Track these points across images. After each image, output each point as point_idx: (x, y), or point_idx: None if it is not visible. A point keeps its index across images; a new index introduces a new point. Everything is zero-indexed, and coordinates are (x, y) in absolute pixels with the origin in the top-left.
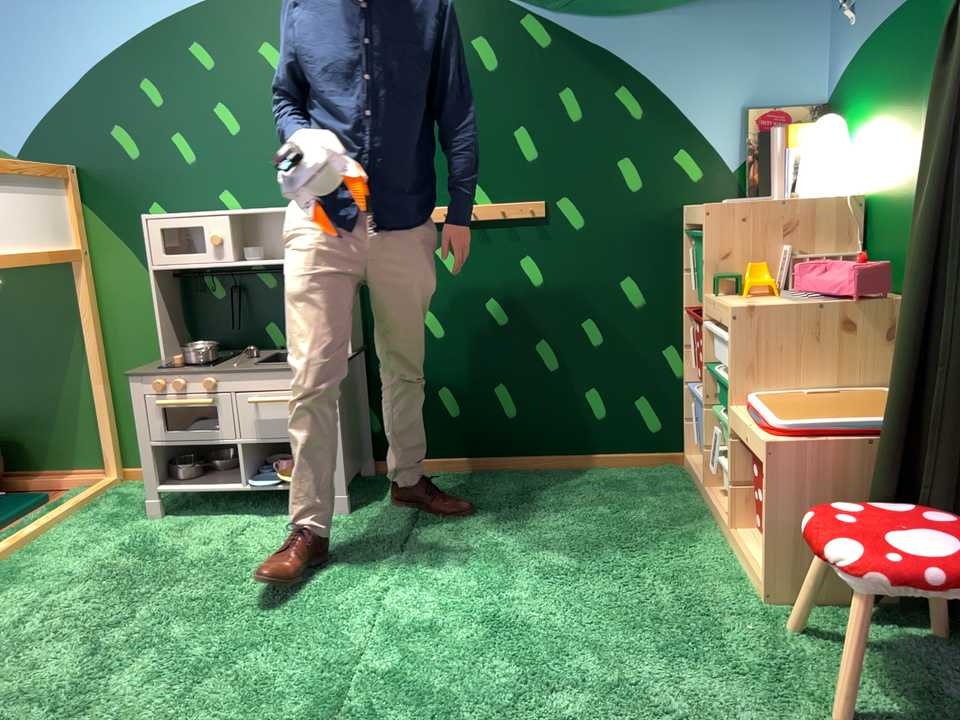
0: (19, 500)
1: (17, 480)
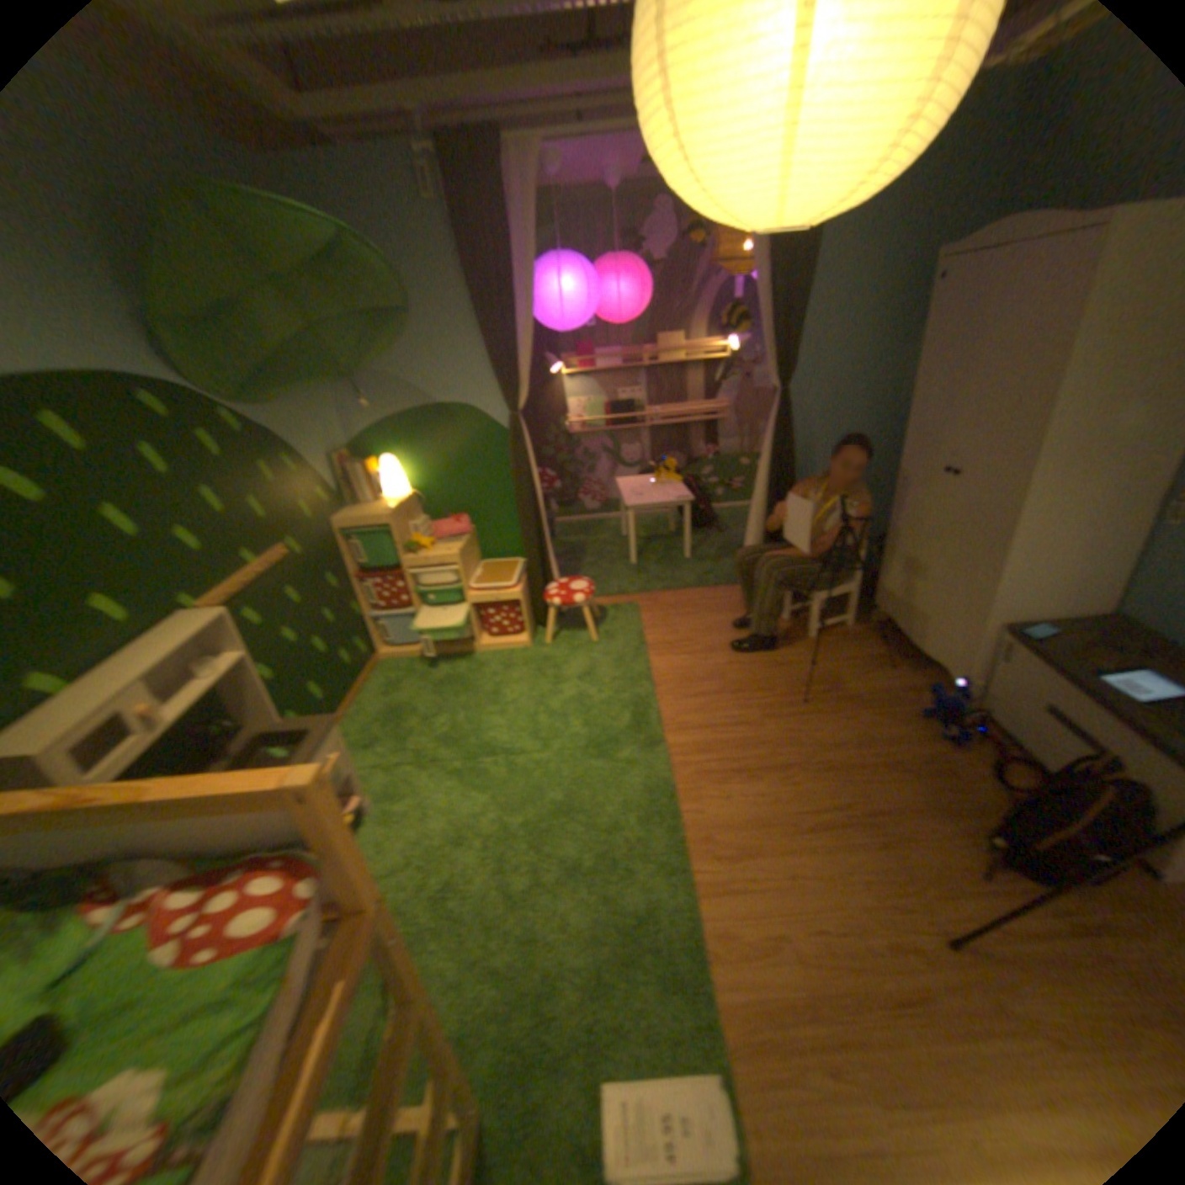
0: None
1: None
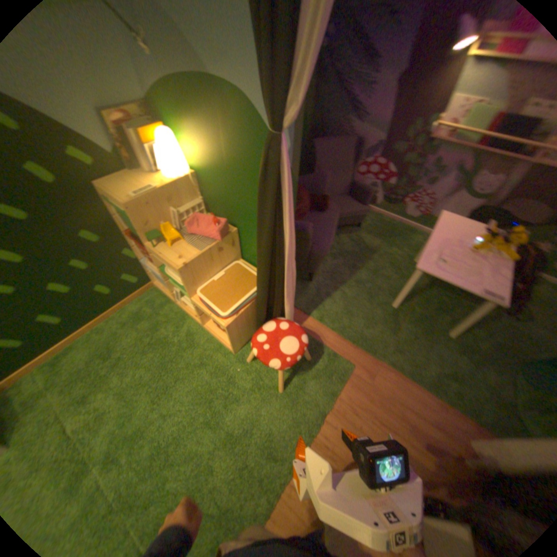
0: None
1: None
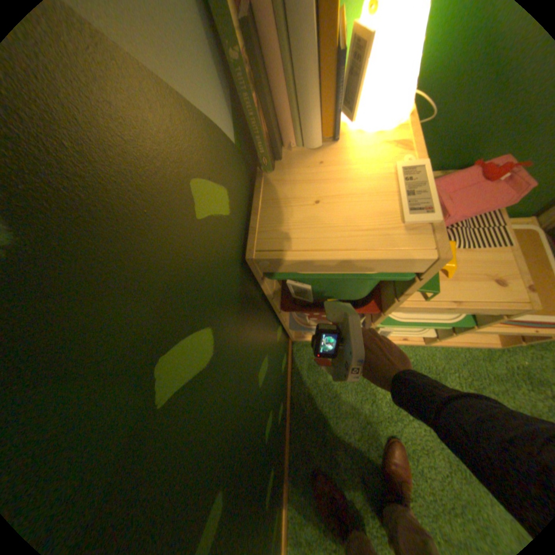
0: None
1: None
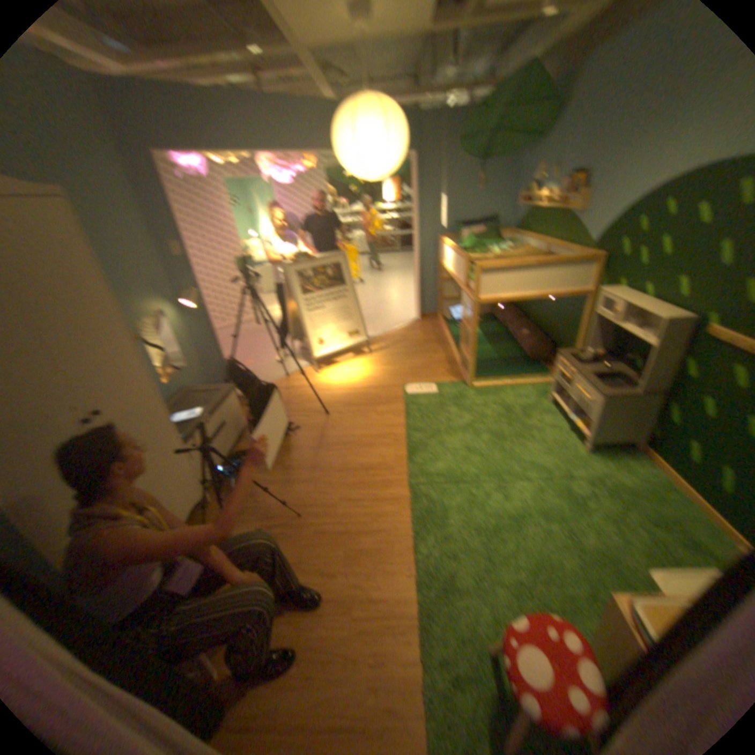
0: (544, 369)
1: (551, 361)
